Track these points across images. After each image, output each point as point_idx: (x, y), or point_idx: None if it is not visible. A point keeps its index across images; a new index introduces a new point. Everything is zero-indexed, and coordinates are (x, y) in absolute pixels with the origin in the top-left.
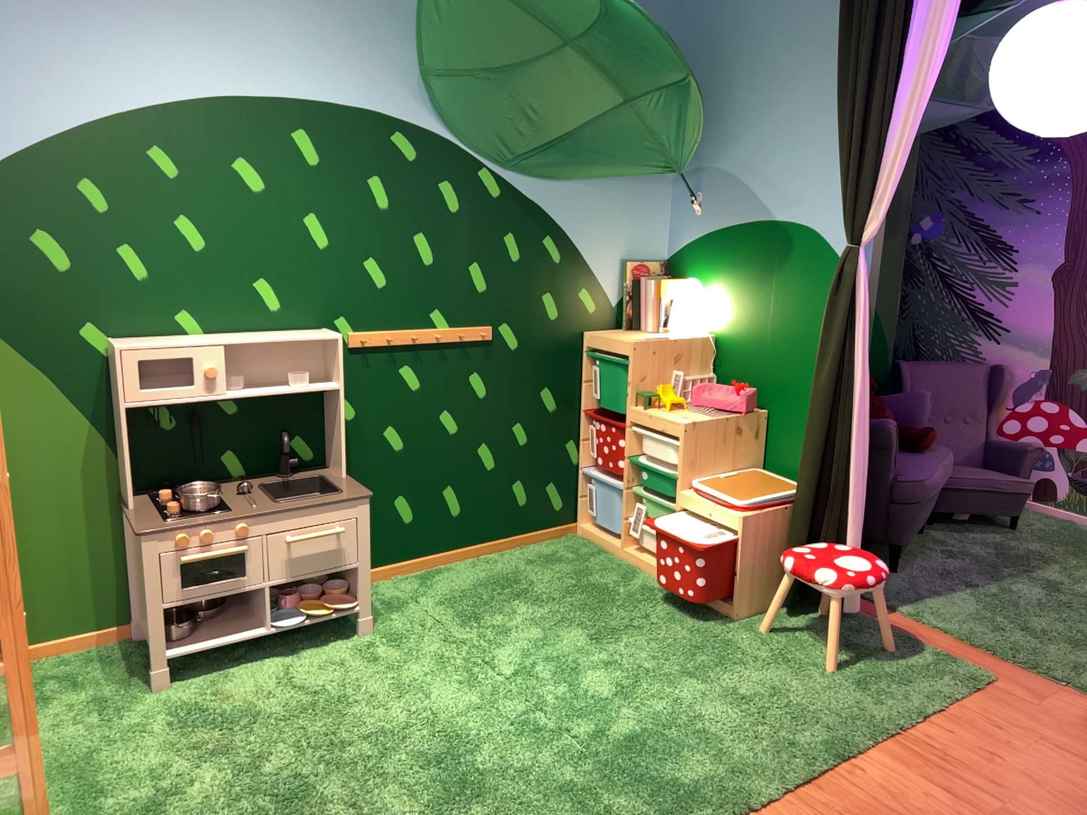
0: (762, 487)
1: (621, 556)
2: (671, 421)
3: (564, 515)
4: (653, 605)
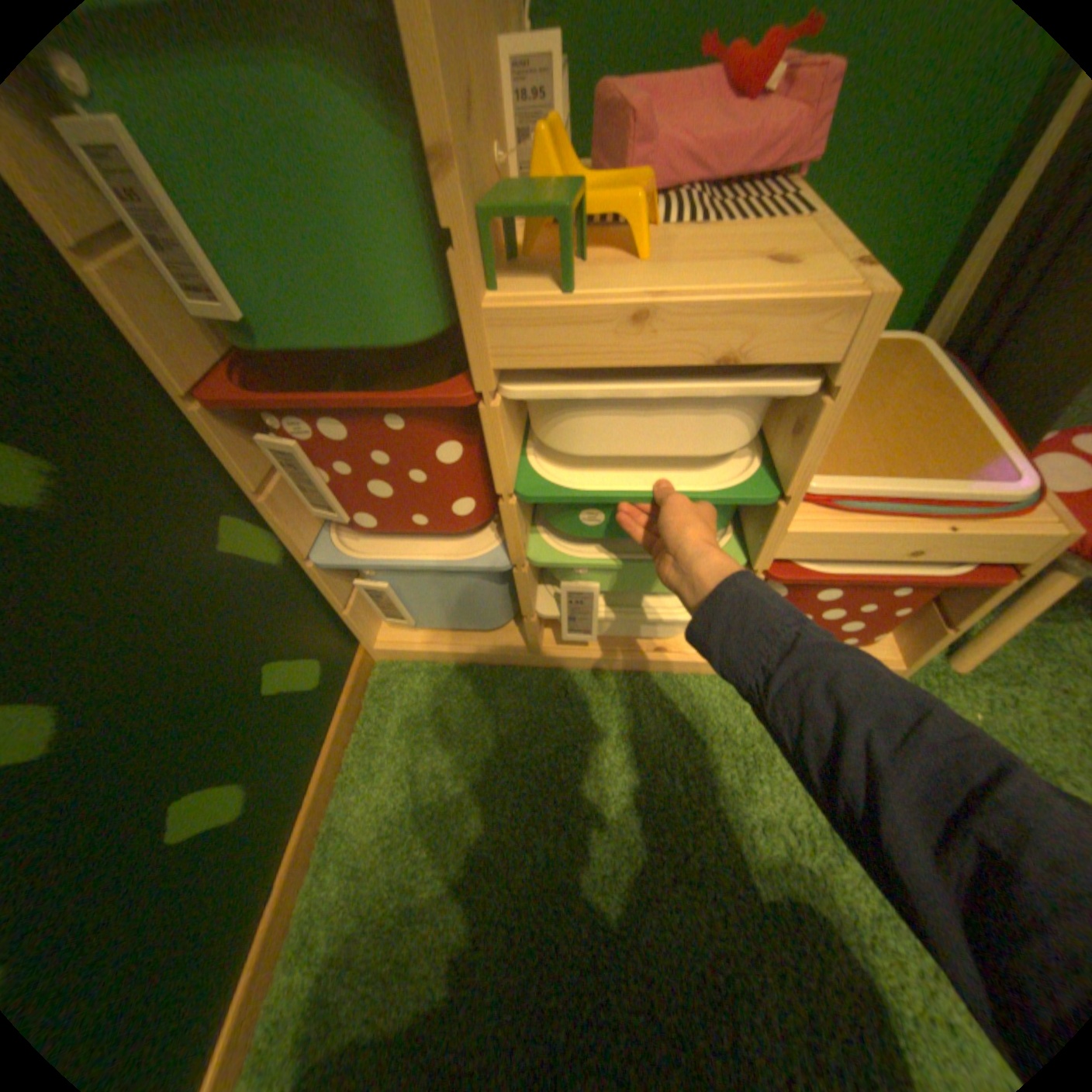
0: (892, 385)
1: (533, 661)
2: (789, 295)
3: (334, 667)
4: (773, 773)
